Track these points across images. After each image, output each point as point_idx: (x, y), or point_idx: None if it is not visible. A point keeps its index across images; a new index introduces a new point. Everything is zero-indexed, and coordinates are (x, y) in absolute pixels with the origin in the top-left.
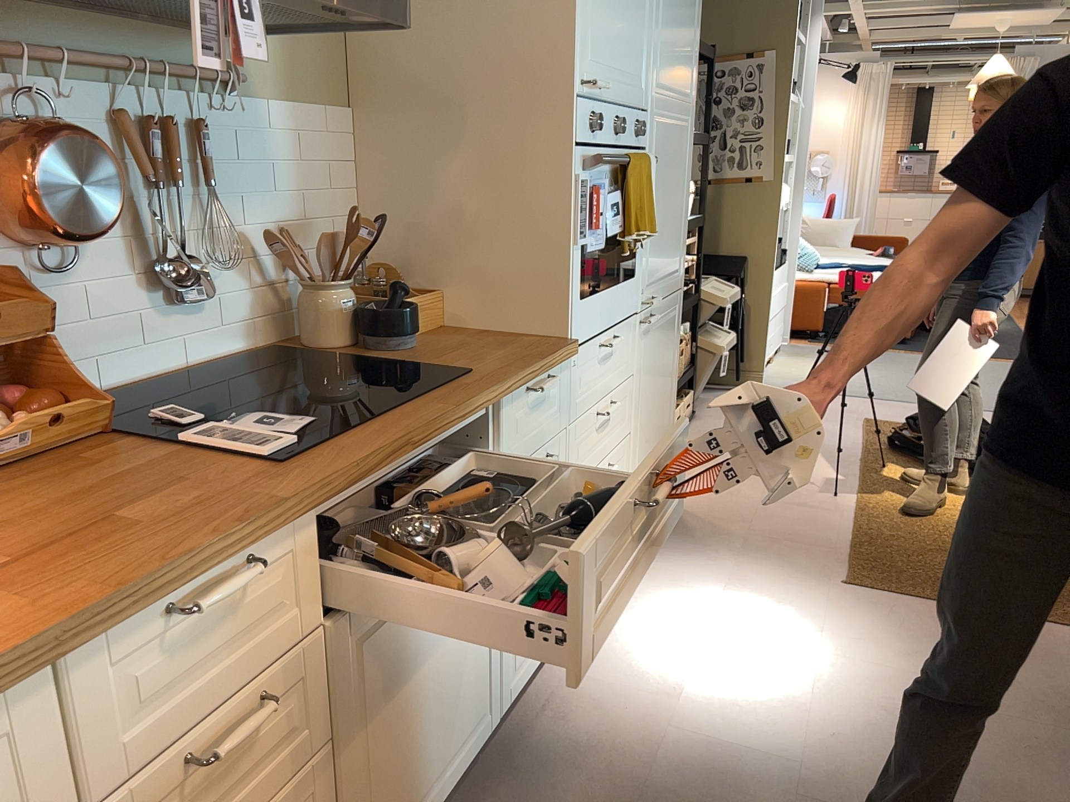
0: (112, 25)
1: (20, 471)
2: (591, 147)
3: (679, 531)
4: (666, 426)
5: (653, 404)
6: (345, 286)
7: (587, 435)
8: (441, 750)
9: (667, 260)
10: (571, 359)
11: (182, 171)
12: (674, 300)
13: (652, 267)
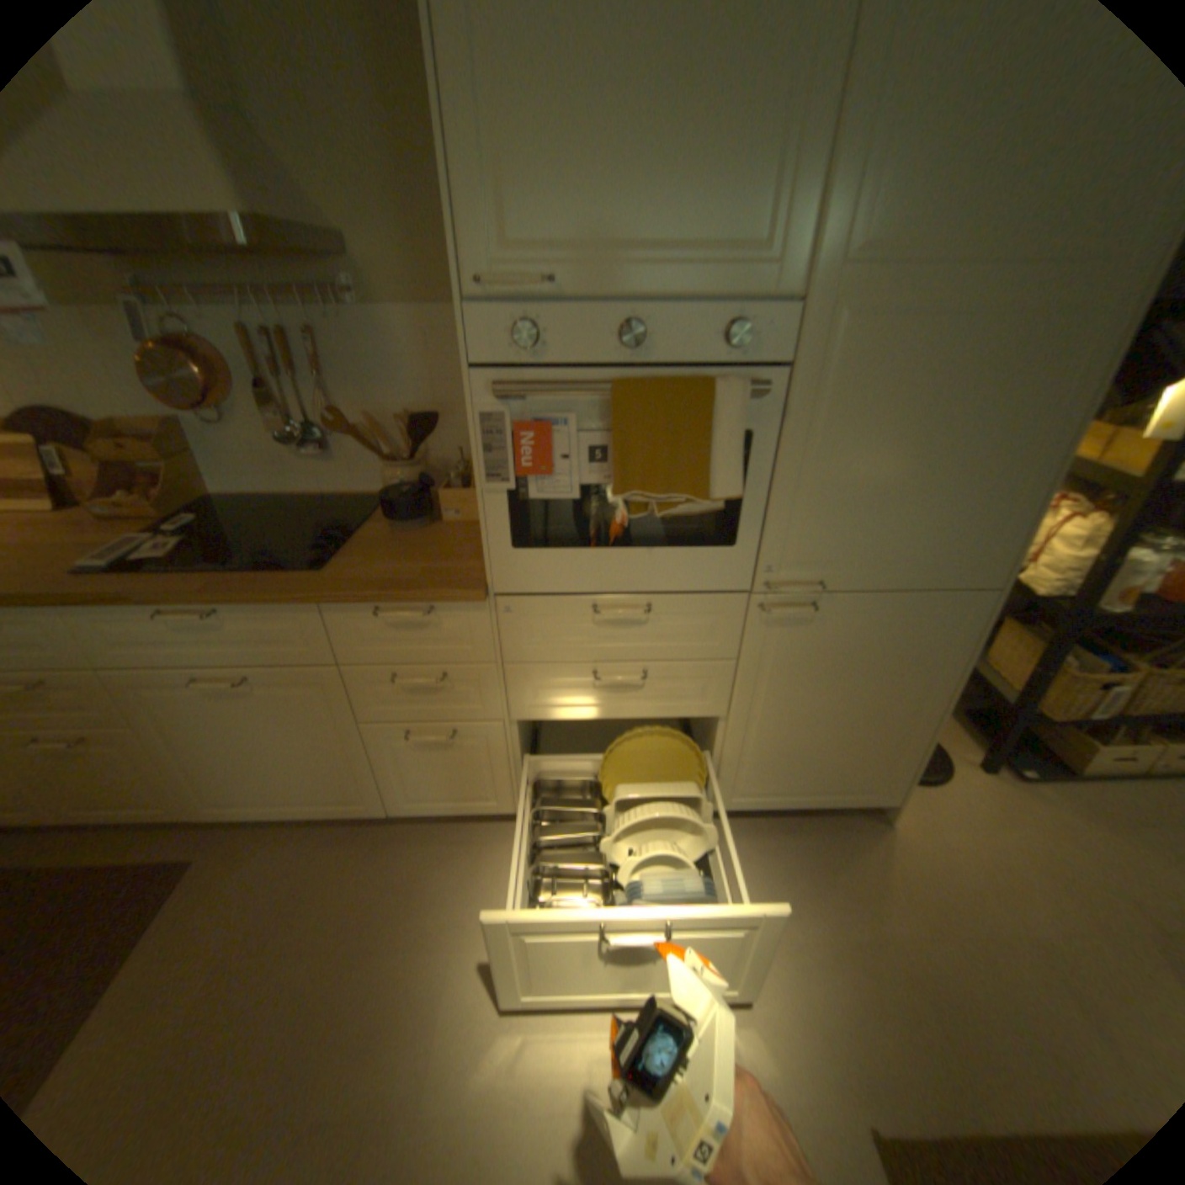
0: (232, 258)
1: (102, 522)
2: (524, 366)
3: (830, 860)
4: (882, 746)
5: (820, 709)
6: (403, 465)
7: (564, 684)
8: (286, 792)
9: (909, 541)
10: (498, 604)
11: (298, 362)
12: (940, 601)
13: (817, 542)
